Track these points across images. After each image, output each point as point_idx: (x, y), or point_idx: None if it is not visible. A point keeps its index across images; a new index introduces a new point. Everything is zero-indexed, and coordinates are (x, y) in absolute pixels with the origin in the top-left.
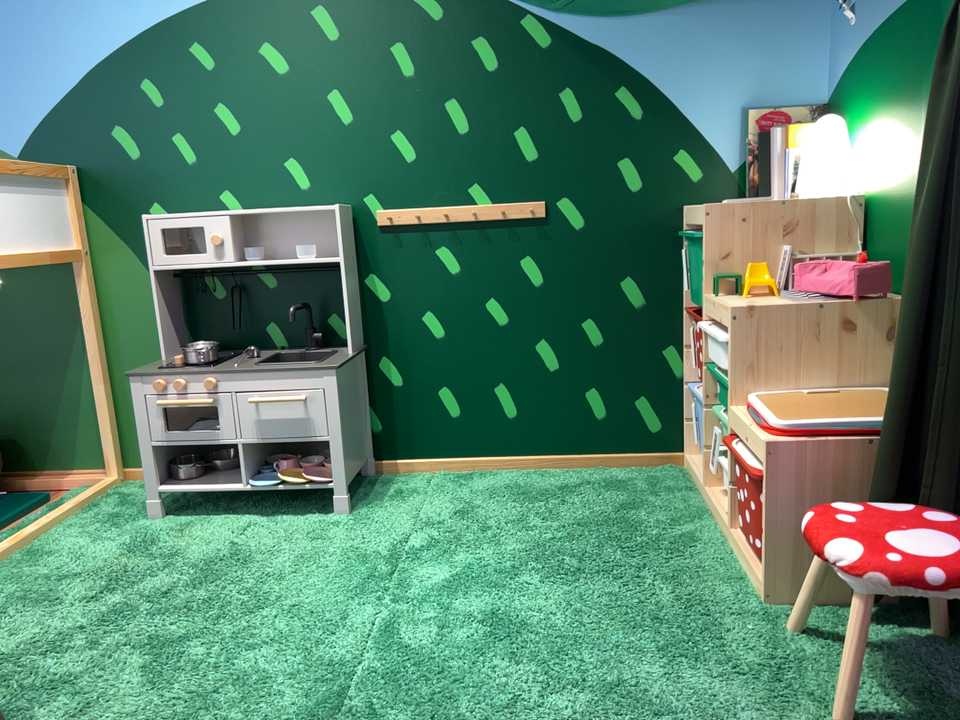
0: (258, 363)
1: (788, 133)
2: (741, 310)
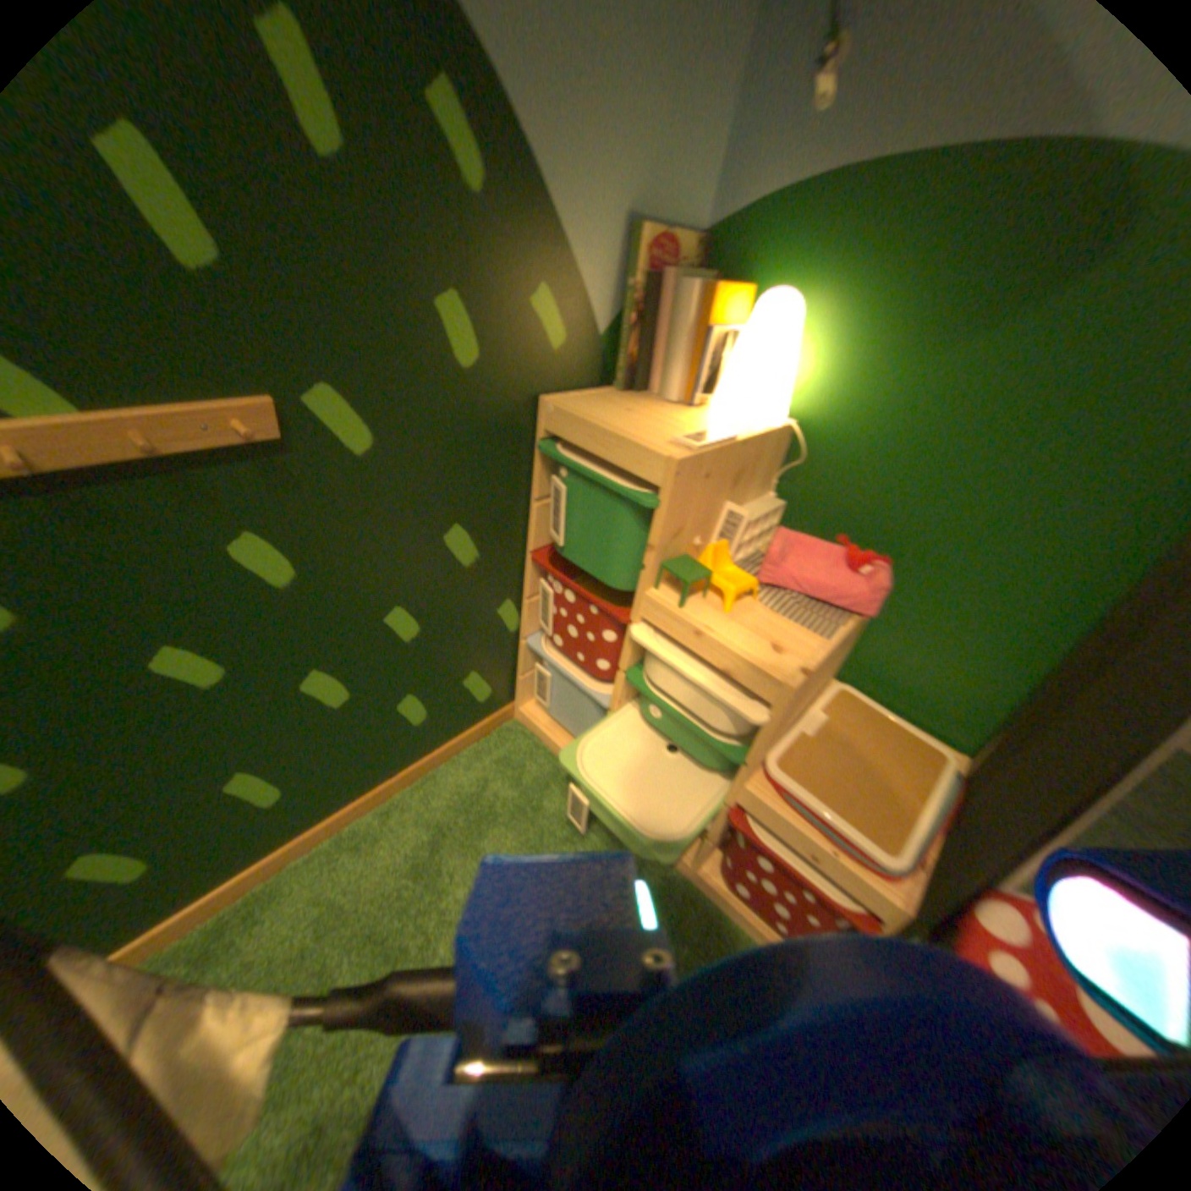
0: None
1: (712, 291)
2: (798, 681)
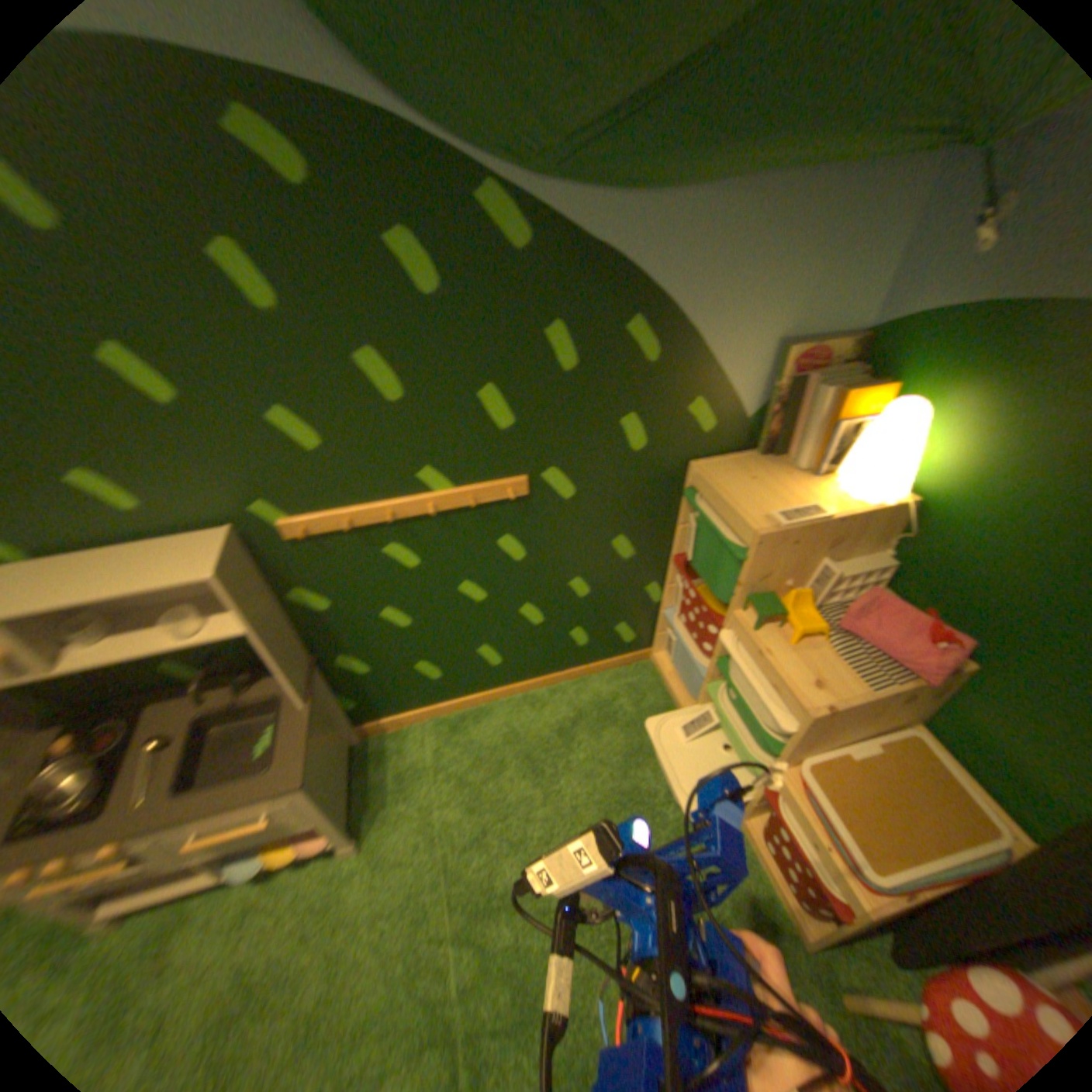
0: (182, 786)
1: (848, 400)
2: (826, 721)
